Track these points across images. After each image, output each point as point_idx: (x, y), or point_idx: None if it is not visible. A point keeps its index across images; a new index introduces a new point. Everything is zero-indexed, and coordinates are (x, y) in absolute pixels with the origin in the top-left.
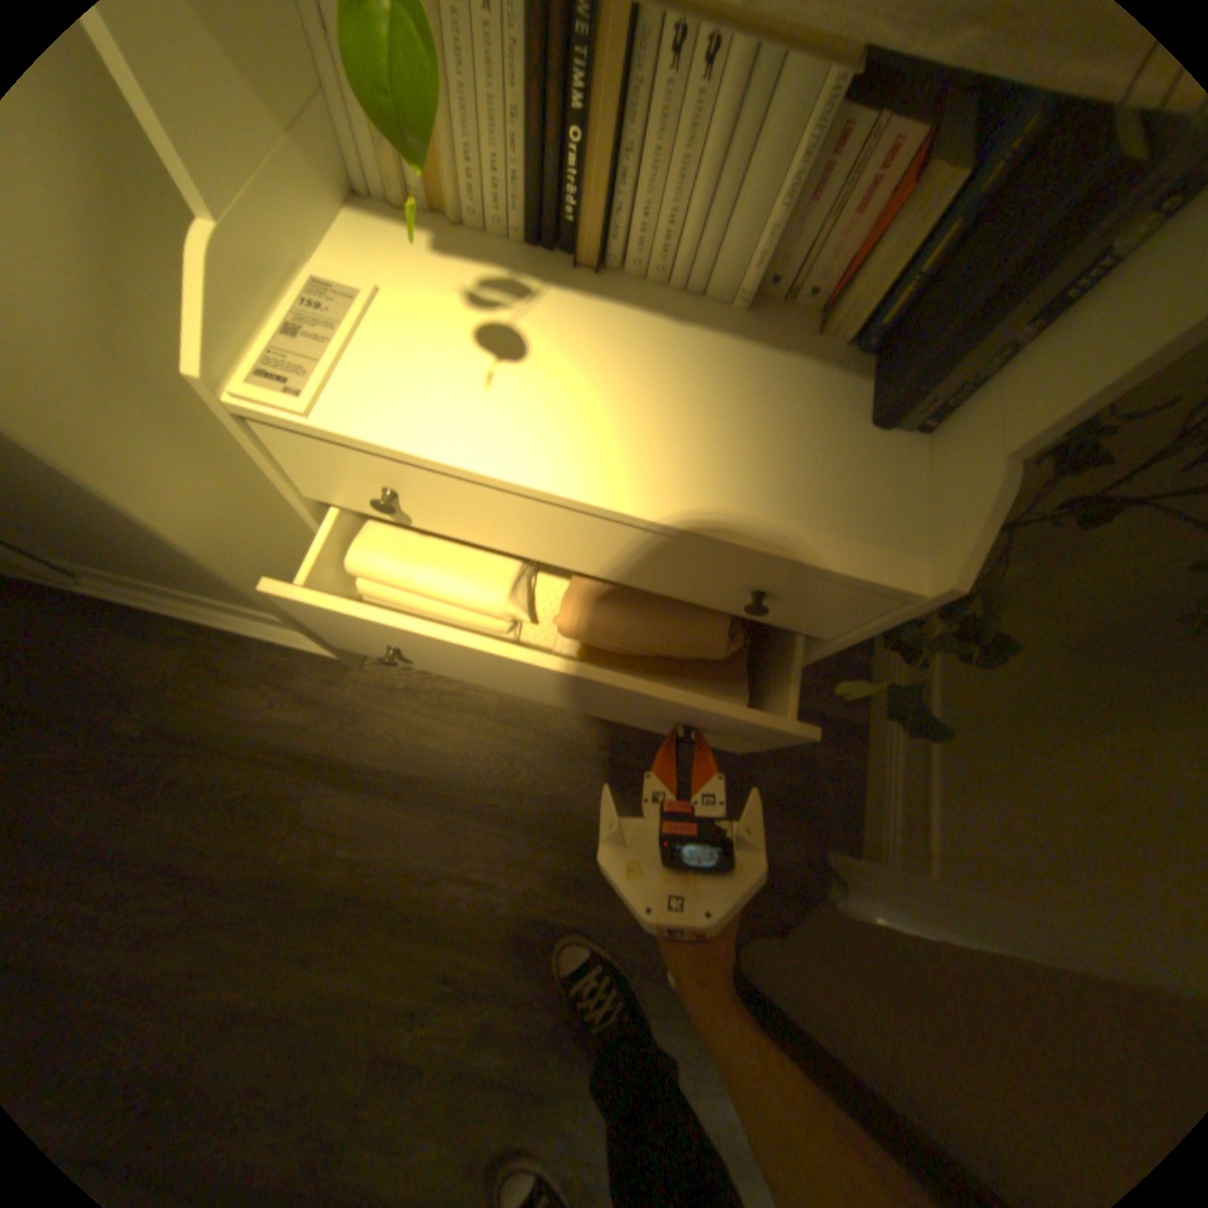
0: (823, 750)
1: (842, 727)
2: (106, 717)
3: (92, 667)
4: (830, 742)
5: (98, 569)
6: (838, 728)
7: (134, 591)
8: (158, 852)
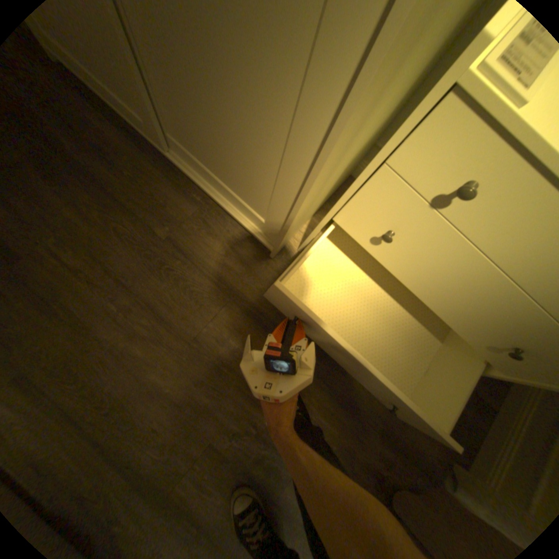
0: (471, 412)
1: (485, 406)
2: (152, 222)
3: (154, 195)
4: (476, 410)
5: (188, 148)
6: (483, 405)
7: (191, 167)
8: (152, 298)
